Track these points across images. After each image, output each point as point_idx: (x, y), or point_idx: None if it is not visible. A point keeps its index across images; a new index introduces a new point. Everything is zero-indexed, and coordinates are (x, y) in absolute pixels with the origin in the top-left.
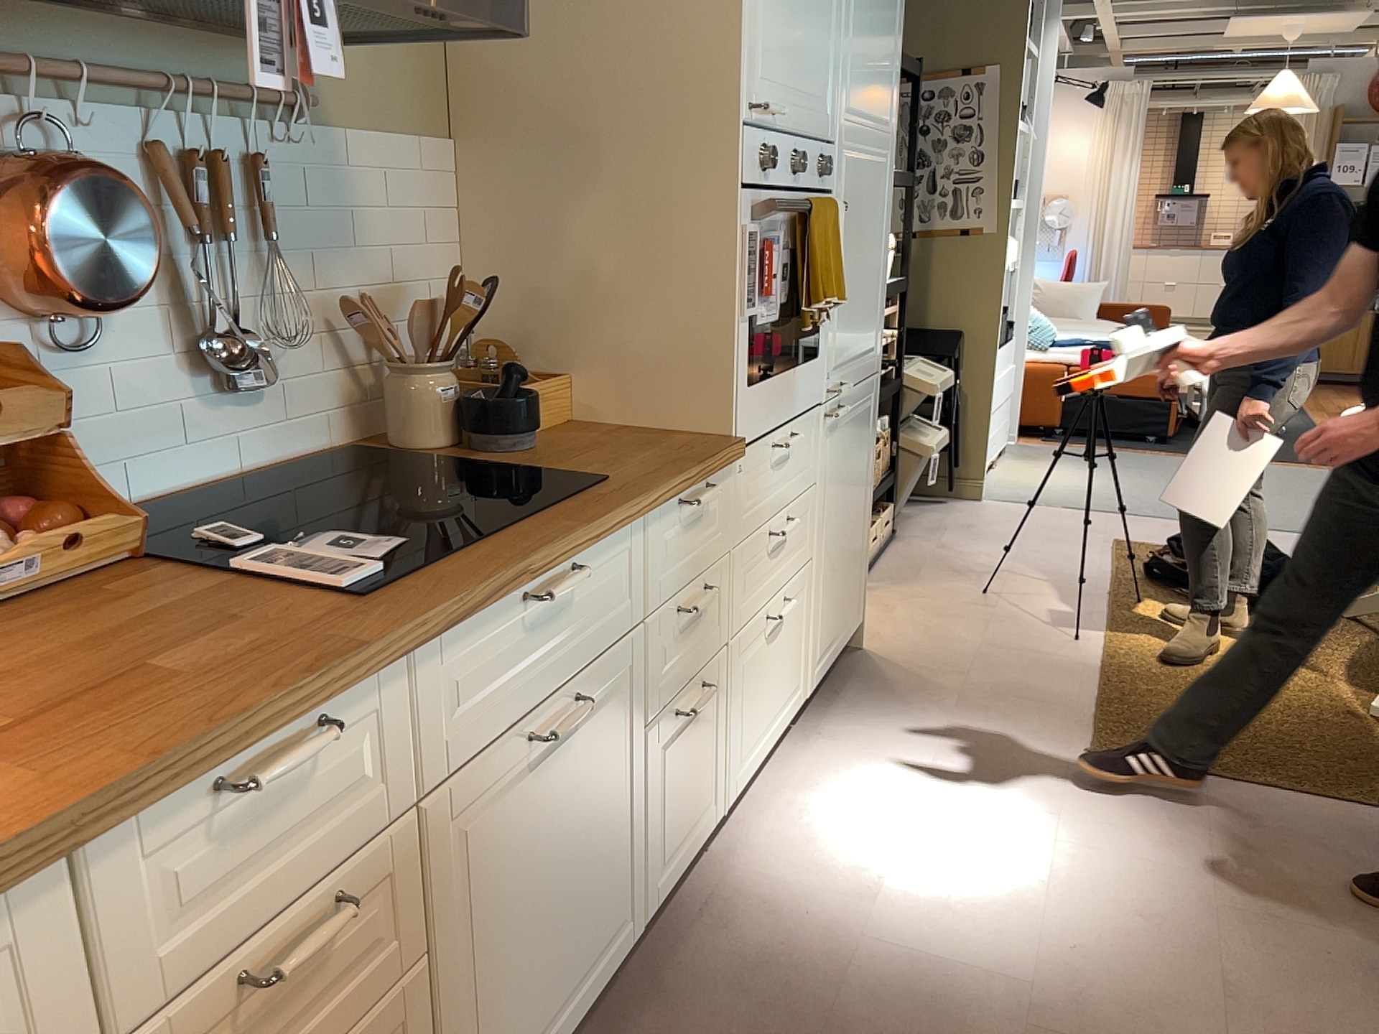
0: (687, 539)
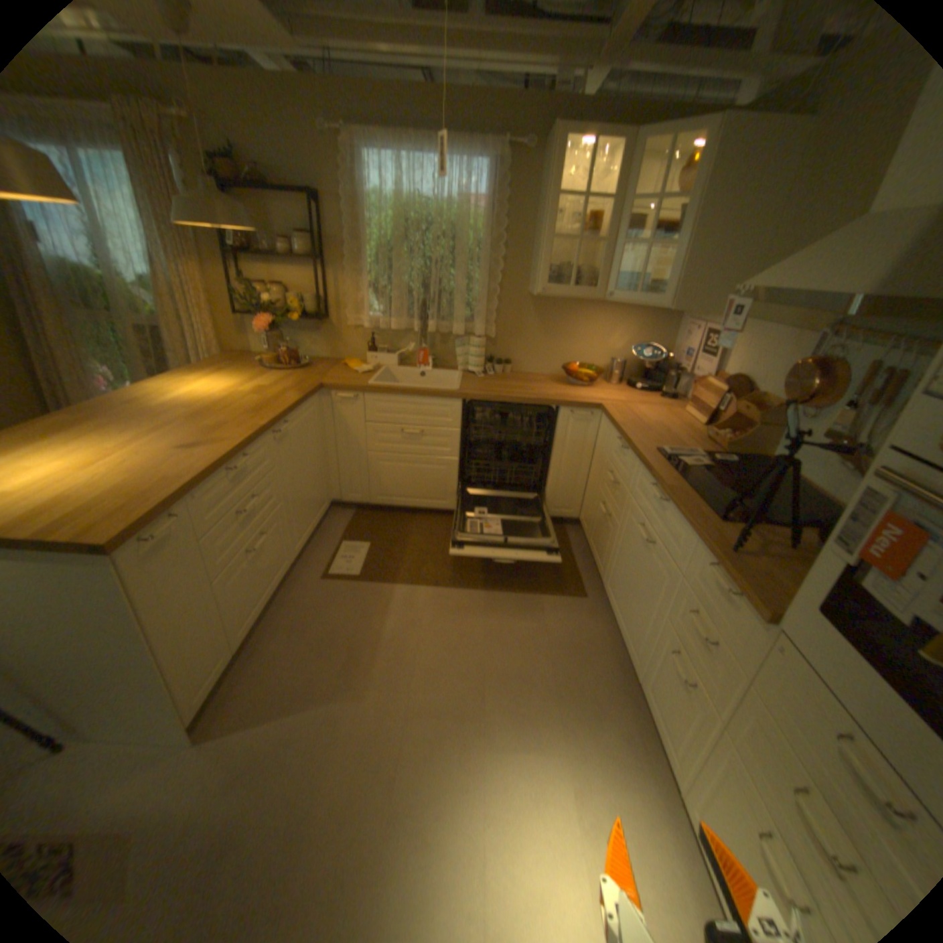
0: (717, 595)
